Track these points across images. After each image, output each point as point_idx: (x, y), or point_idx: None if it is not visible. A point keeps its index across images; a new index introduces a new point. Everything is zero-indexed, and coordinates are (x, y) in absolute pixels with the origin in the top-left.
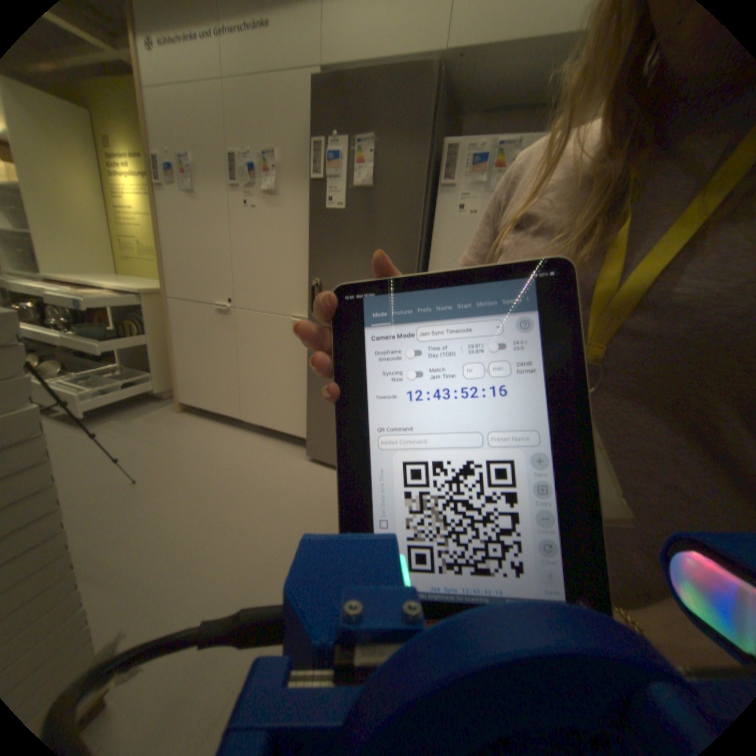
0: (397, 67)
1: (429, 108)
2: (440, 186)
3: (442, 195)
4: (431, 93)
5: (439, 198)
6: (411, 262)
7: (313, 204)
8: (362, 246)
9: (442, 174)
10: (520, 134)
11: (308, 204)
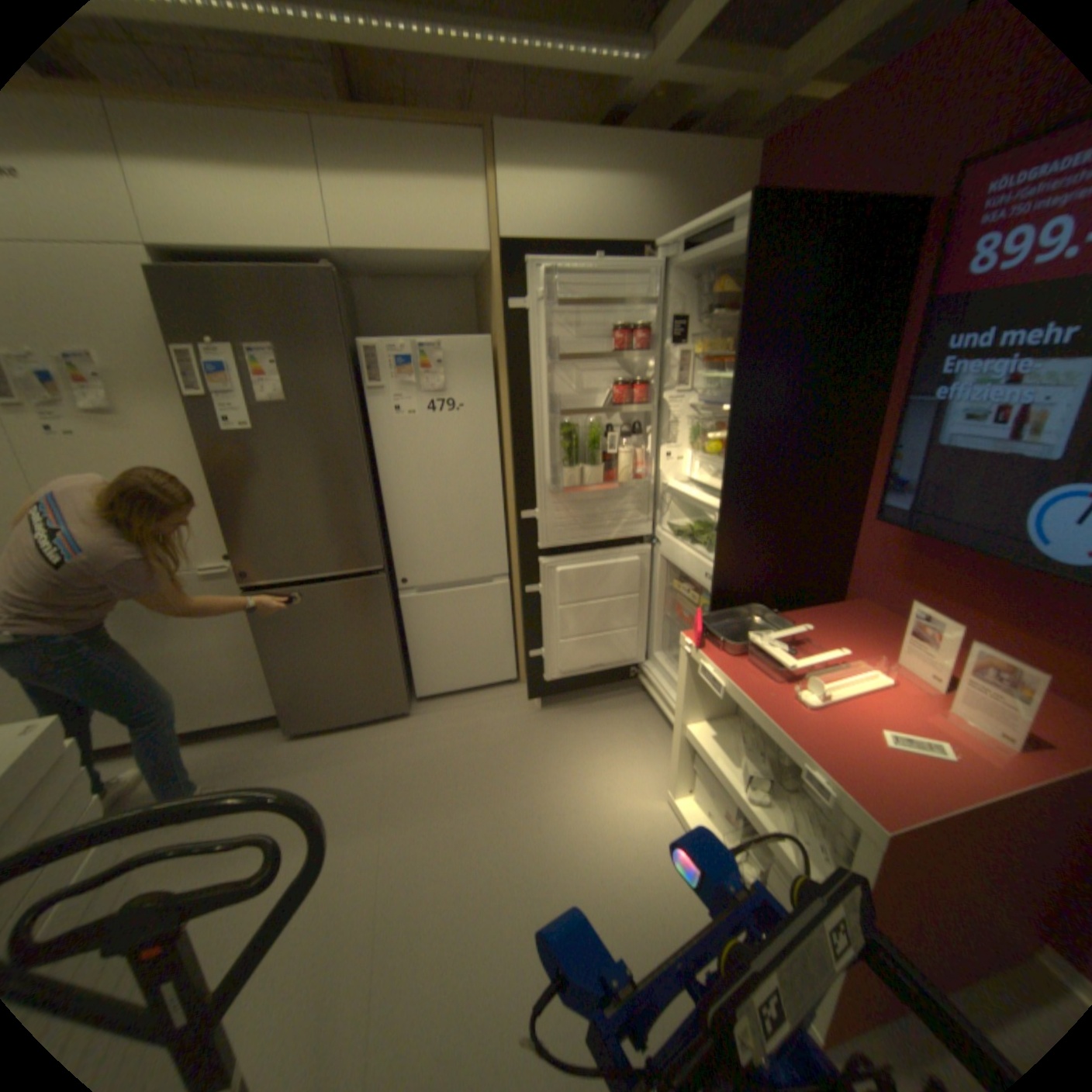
0: (281, 273)
1: (335, 317)
2: (366, 386)
3: (372, 399)
4: (332, 302)
5: (368, 399)
6: (361, 477)
7: (189, 421)
8: (293, 469)
9: (363, 374)
10: (437, 338)
11: (180, 422)
